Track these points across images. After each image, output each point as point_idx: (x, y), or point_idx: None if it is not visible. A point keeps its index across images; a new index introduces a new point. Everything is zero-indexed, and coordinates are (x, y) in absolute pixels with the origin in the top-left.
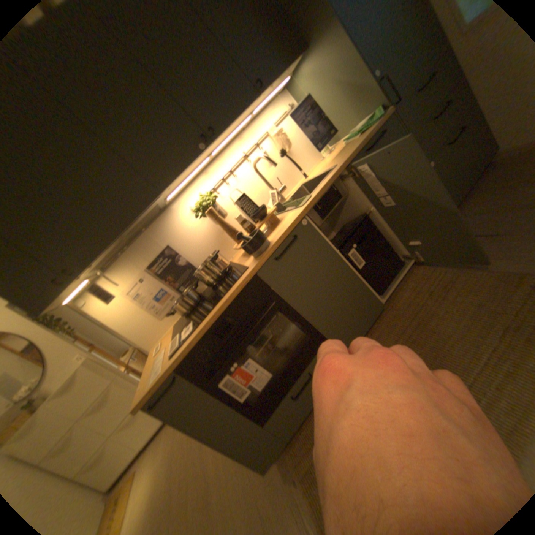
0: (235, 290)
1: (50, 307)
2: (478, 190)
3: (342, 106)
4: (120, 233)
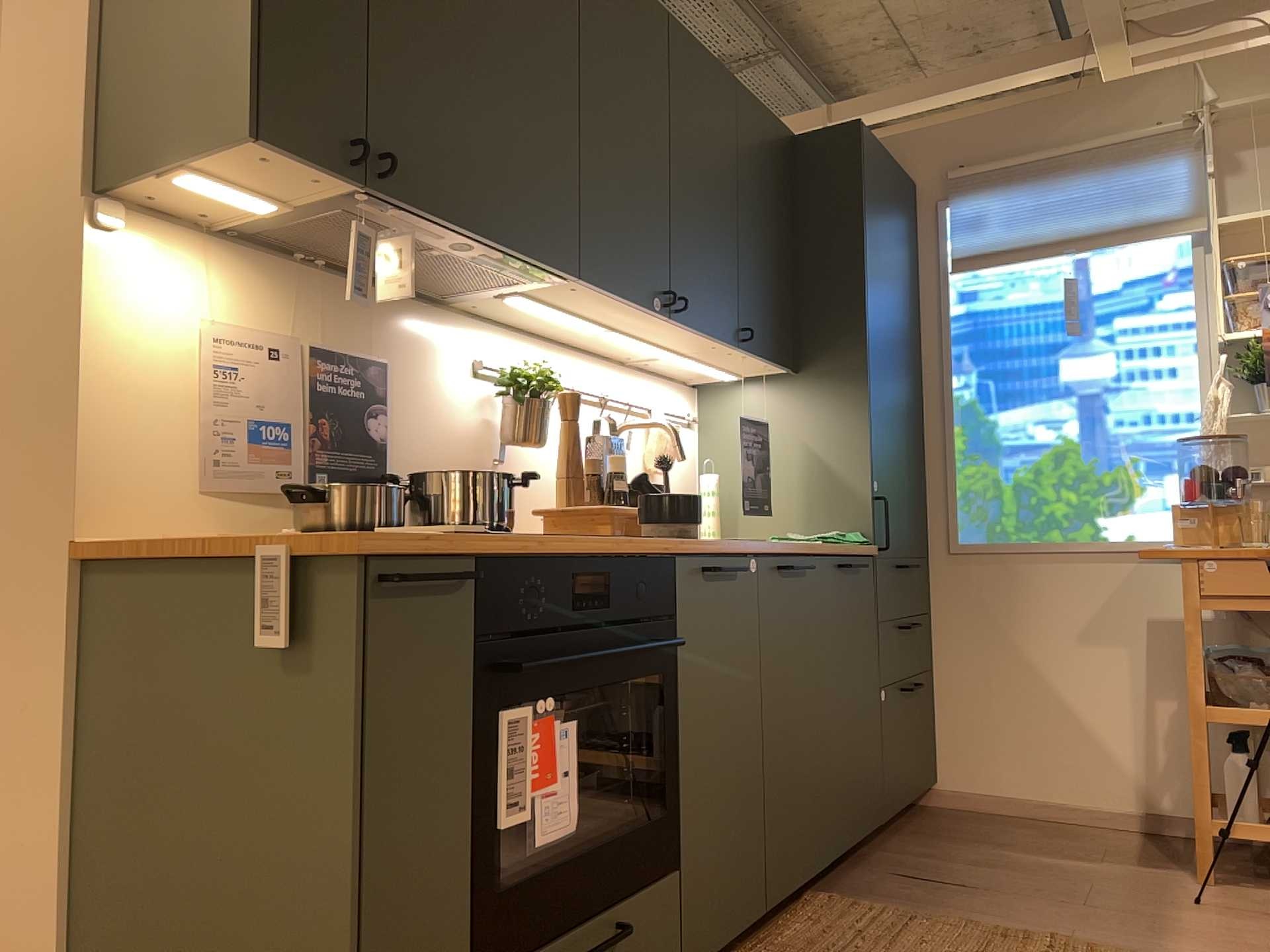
0: (635, 548)
1: (230, 157)
2: (908, 829)
3: (788, 491)
4: (483, 242)
